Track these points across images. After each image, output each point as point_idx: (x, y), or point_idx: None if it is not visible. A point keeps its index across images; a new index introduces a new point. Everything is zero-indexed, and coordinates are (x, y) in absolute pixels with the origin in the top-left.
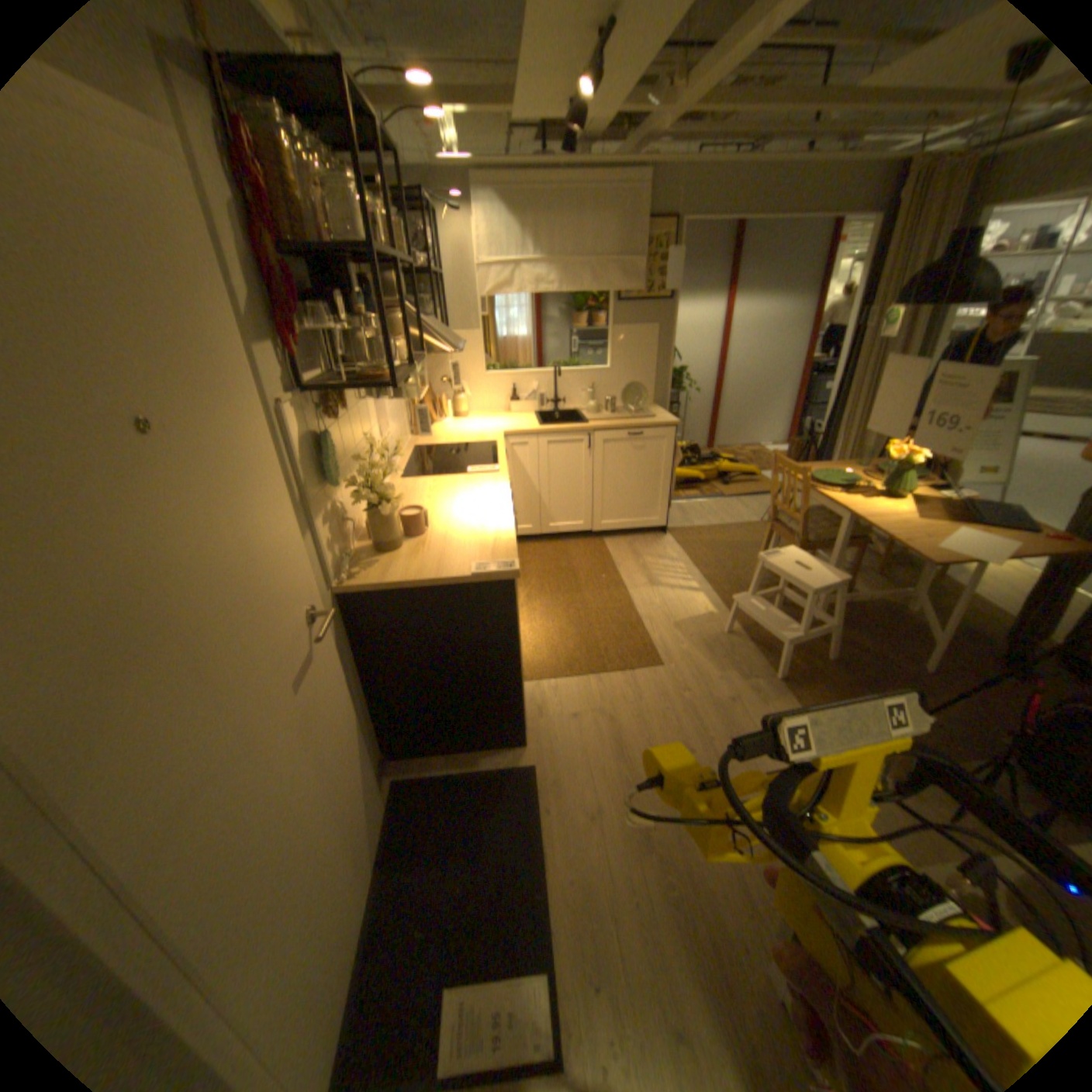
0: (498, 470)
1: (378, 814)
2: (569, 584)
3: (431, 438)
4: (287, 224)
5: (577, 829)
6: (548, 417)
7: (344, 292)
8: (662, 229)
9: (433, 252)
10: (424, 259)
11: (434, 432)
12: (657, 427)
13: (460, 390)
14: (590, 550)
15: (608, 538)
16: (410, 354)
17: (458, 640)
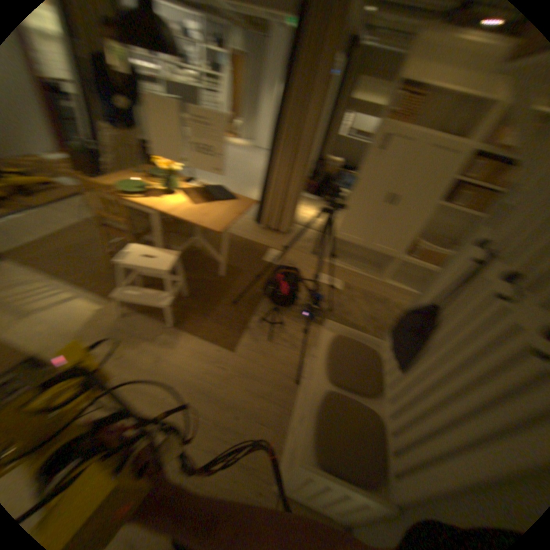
0: None
1: None
2: None
3: None
4: None
5: None
6: None
7: None
8: None
9: None
10: None
11: None
12: None
13: None
14: None
15: None
16: None
17: None
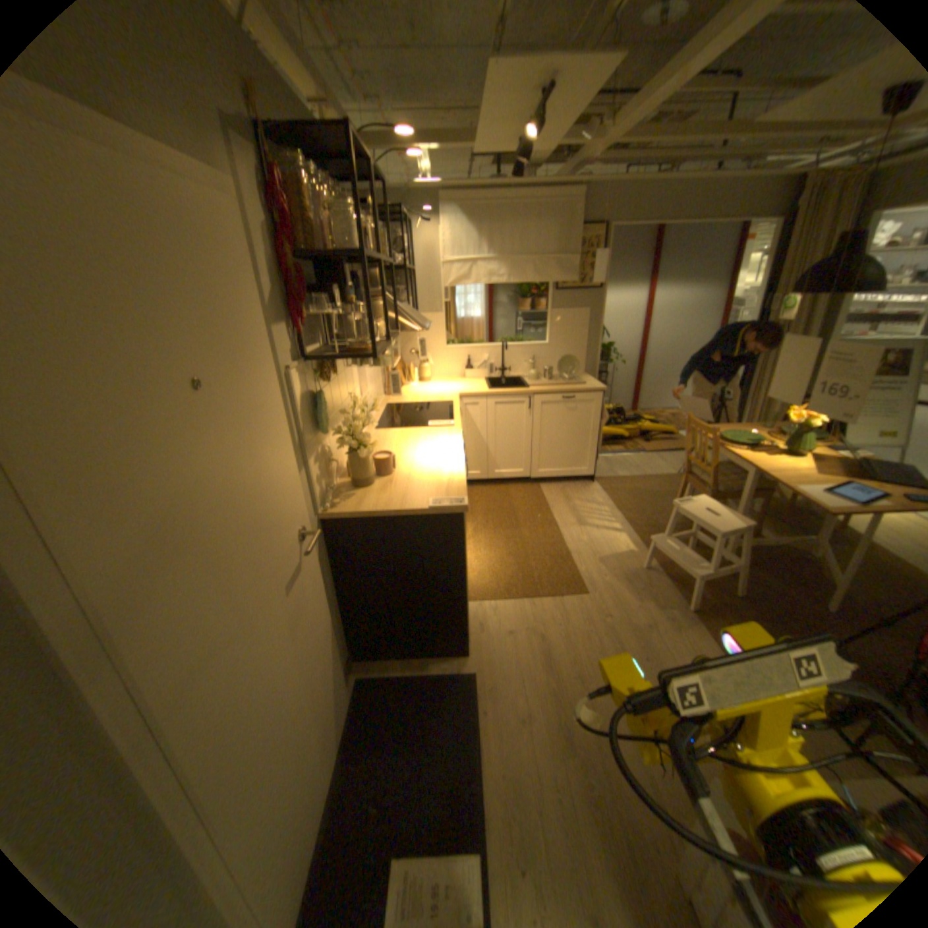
0: (453, 424)
1: (344, 705)
2: (509, 521)
3: (400, 397)
4: (302, 237)
5: (509, 731)
6: (496, 382)
7: (340, 285)
8: (594, 232)
9: (408, 253)
10: (401, 259)
11: (403, 393)
12: (588, 392)
13: (425, 360)
14: (528, 494)
15: (544, 484)
16: (388, 332)
17: (415, 561)
